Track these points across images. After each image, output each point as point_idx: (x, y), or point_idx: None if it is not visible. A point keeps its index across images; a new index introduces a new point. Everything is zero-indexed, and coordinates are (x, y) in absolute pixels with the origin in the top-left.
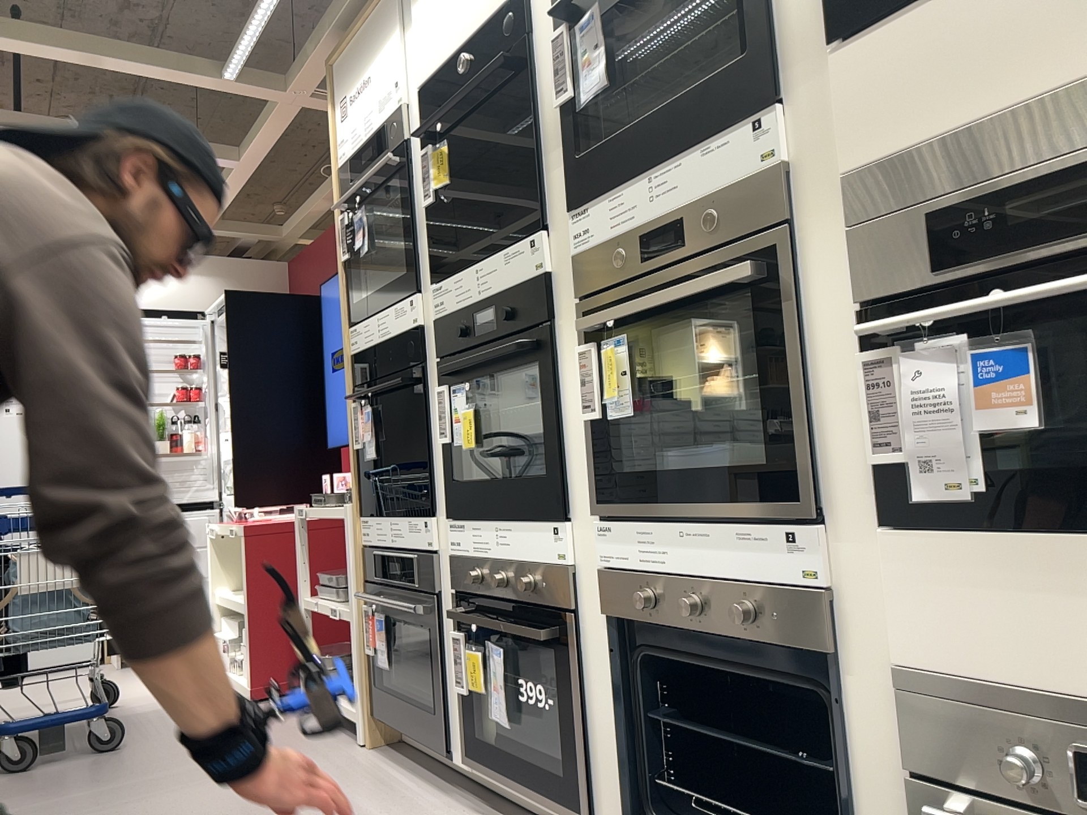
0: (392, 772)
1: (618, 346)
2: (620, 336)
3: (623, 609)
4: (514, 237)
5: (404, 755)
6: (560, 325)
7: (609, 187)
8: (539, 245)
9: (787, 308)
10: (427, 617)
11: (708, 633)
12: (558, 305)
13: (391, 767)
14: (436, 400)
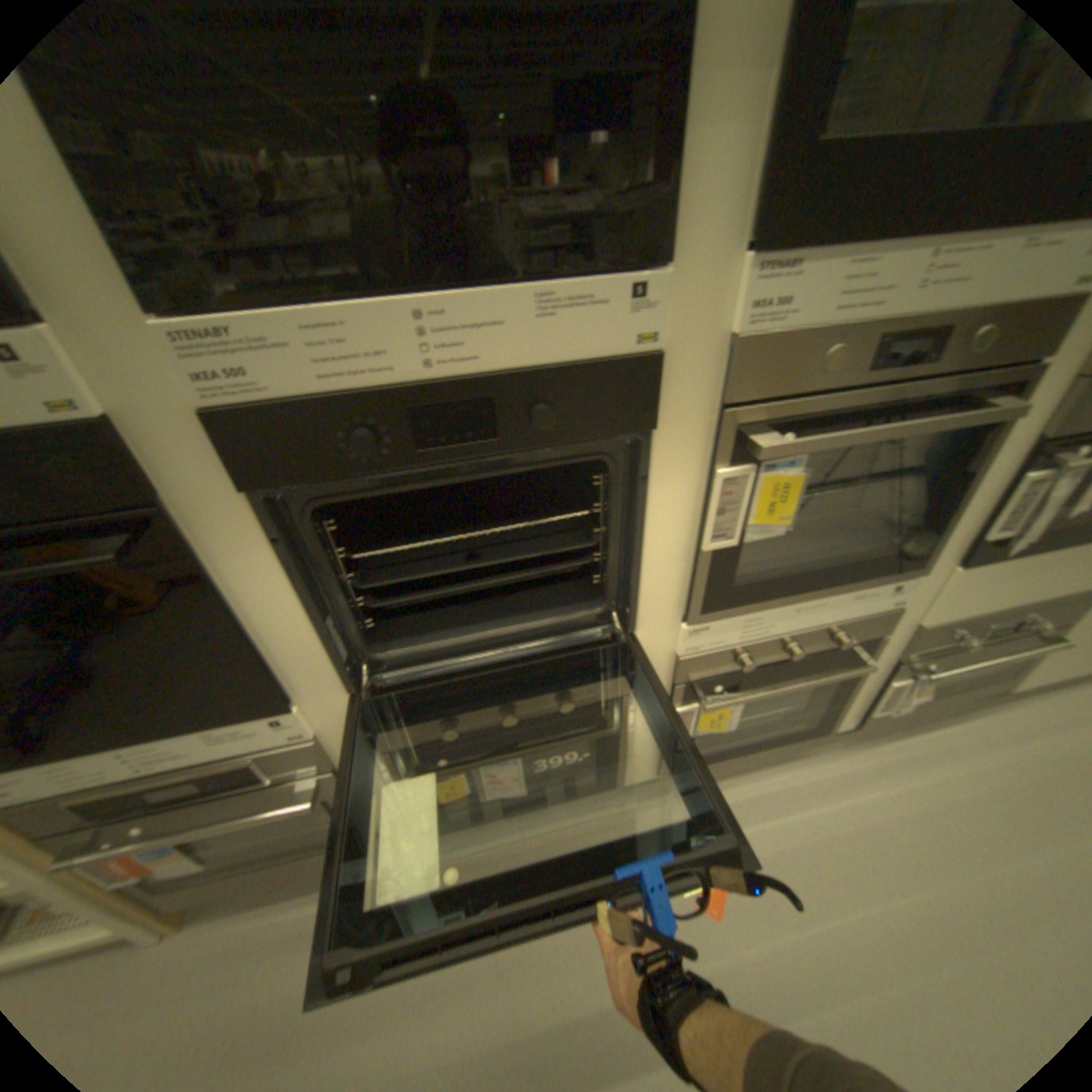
0: (280, 918)
1: (800, 472)
2: (796, 456)
3: (707, 674)
4: (555, 251)
5: (242, 891)
6: (662, 435)
7: (865, 233)
8: (662, 298)
9: (995, 438)
10: (316, 796)
11: (792, 658)
12: (665, 404)
13: (264, 916)
14: (243, 560)
